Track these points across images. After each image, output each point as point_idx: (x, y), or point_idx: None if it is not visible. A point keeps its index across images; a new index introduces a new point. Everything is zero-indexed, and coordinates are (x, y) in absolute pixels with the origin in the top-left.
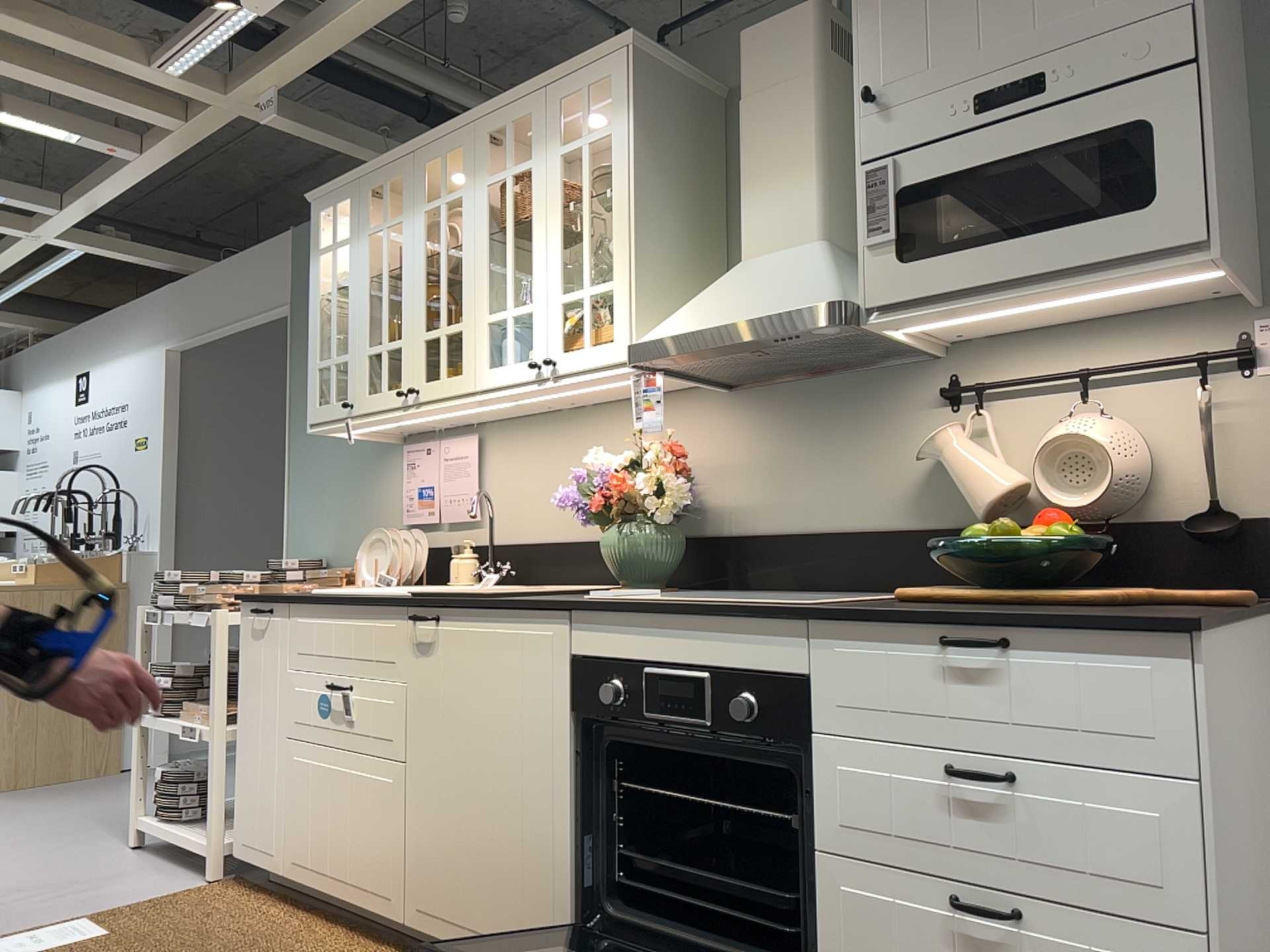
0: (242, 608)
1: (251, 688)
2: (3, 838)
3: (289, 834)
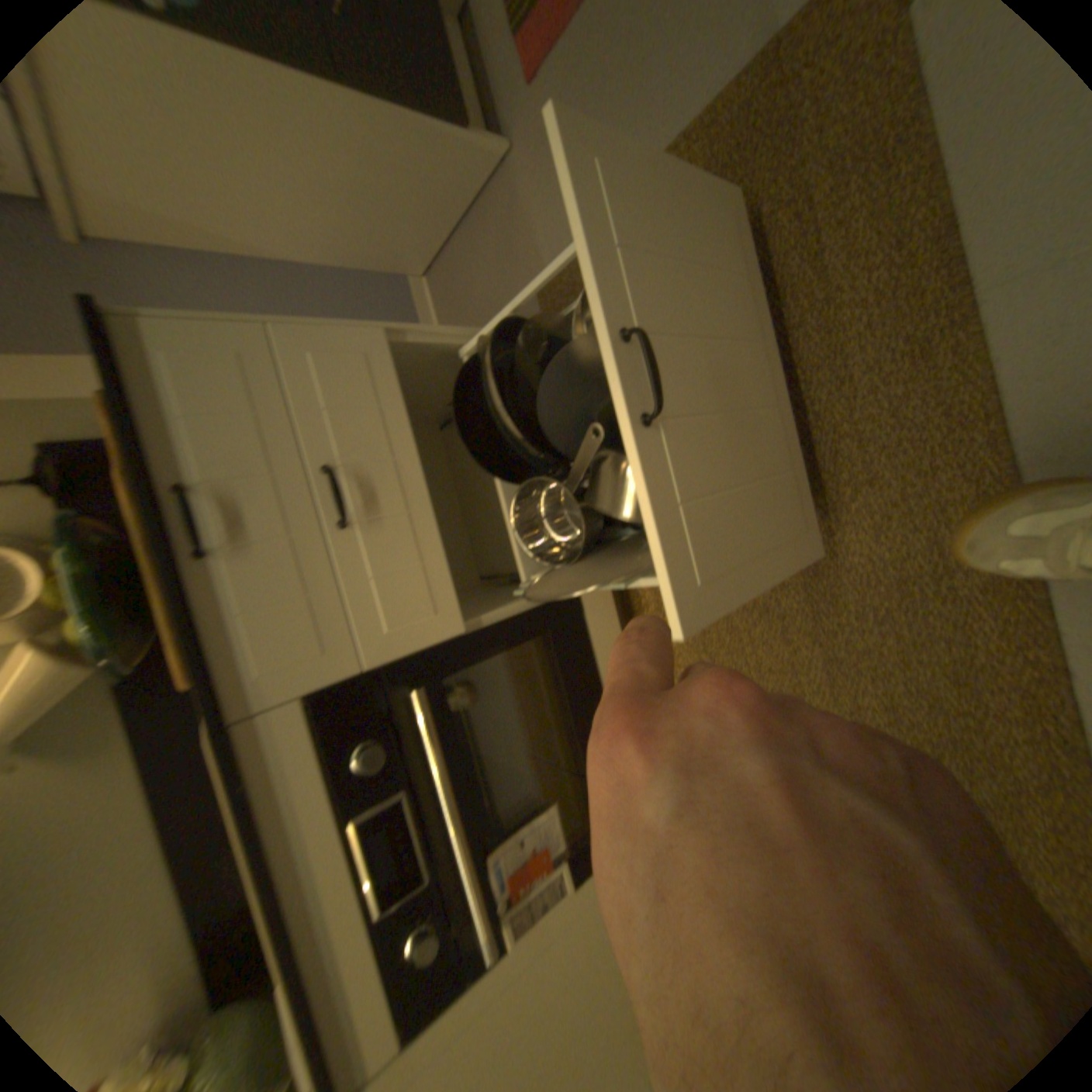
0: None
1: None
2: None
3: None
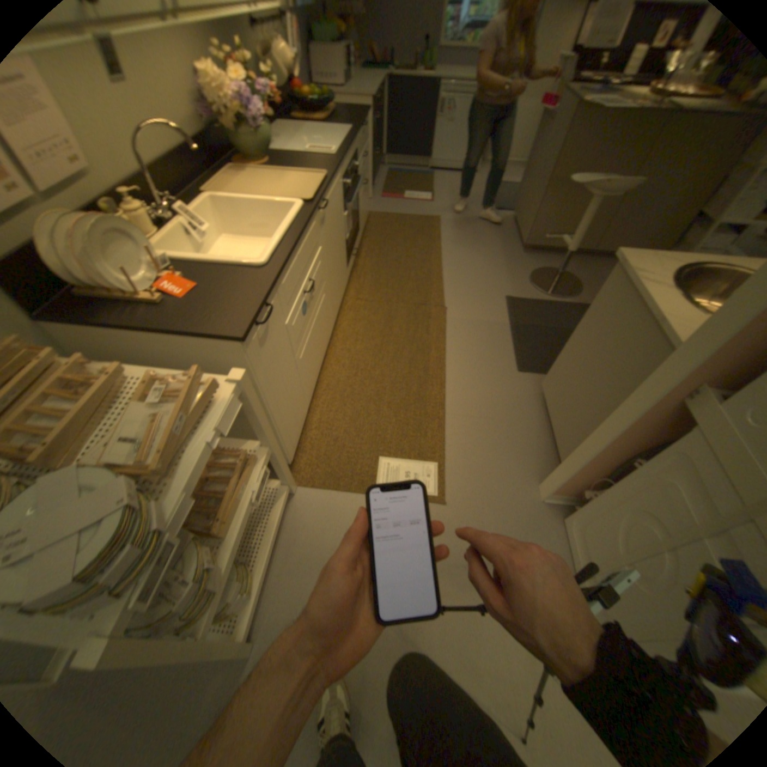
0: (245, 344)
1: (274, 376)
2: None
3: (307, 390)
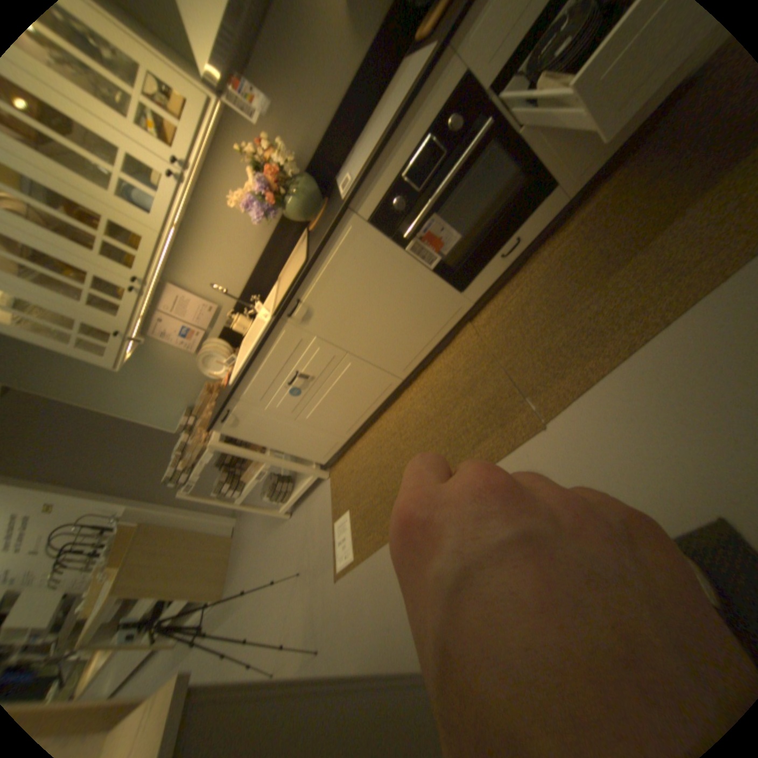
0: (218, 428)
1: (262, 432)
2: (261, 575)
3: (336, 429)
